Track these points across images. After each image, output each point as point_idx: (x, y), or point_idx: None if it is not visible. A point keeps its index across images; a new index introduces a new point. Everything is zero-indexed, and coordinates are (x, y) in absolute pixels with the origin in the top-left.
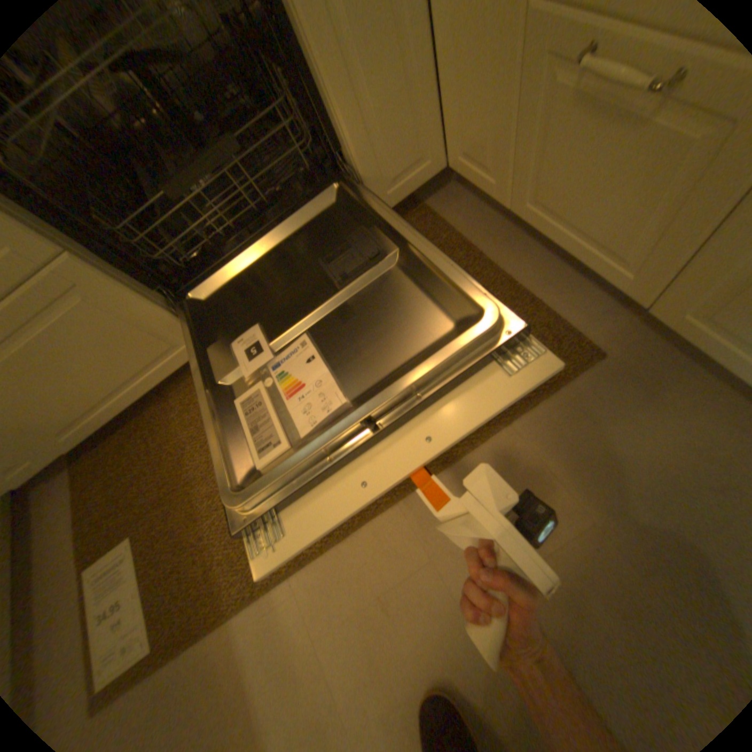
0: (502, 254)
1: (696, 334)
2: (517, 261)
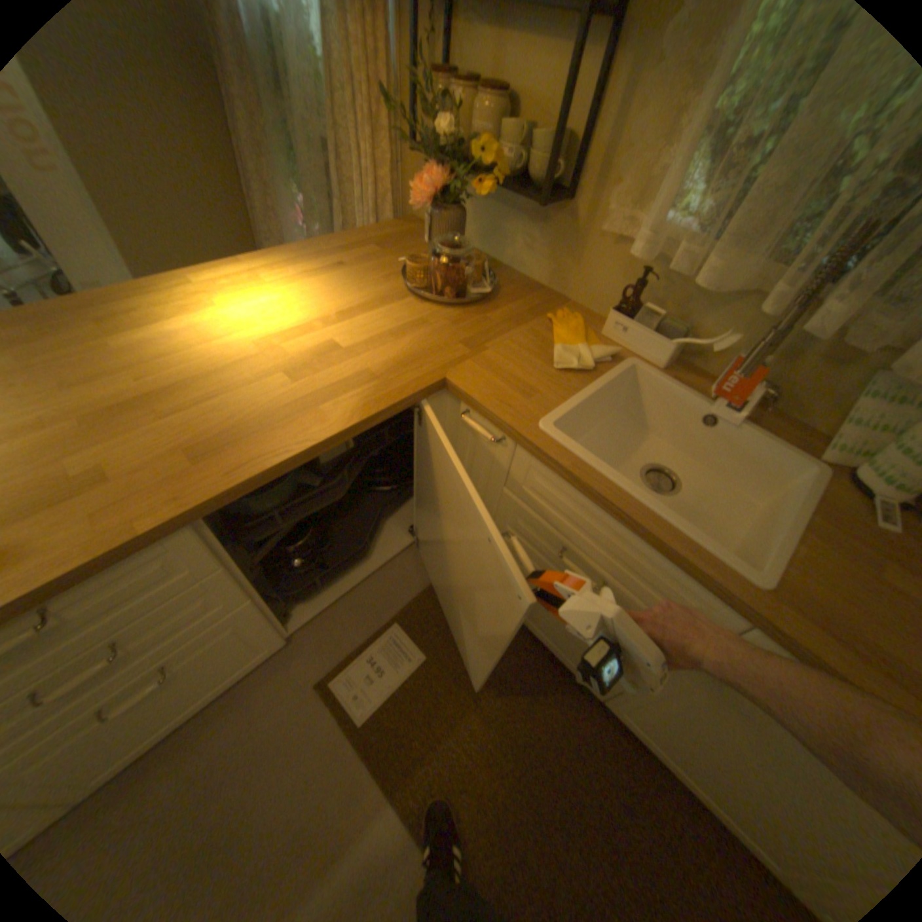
0: None
1: None
2: None
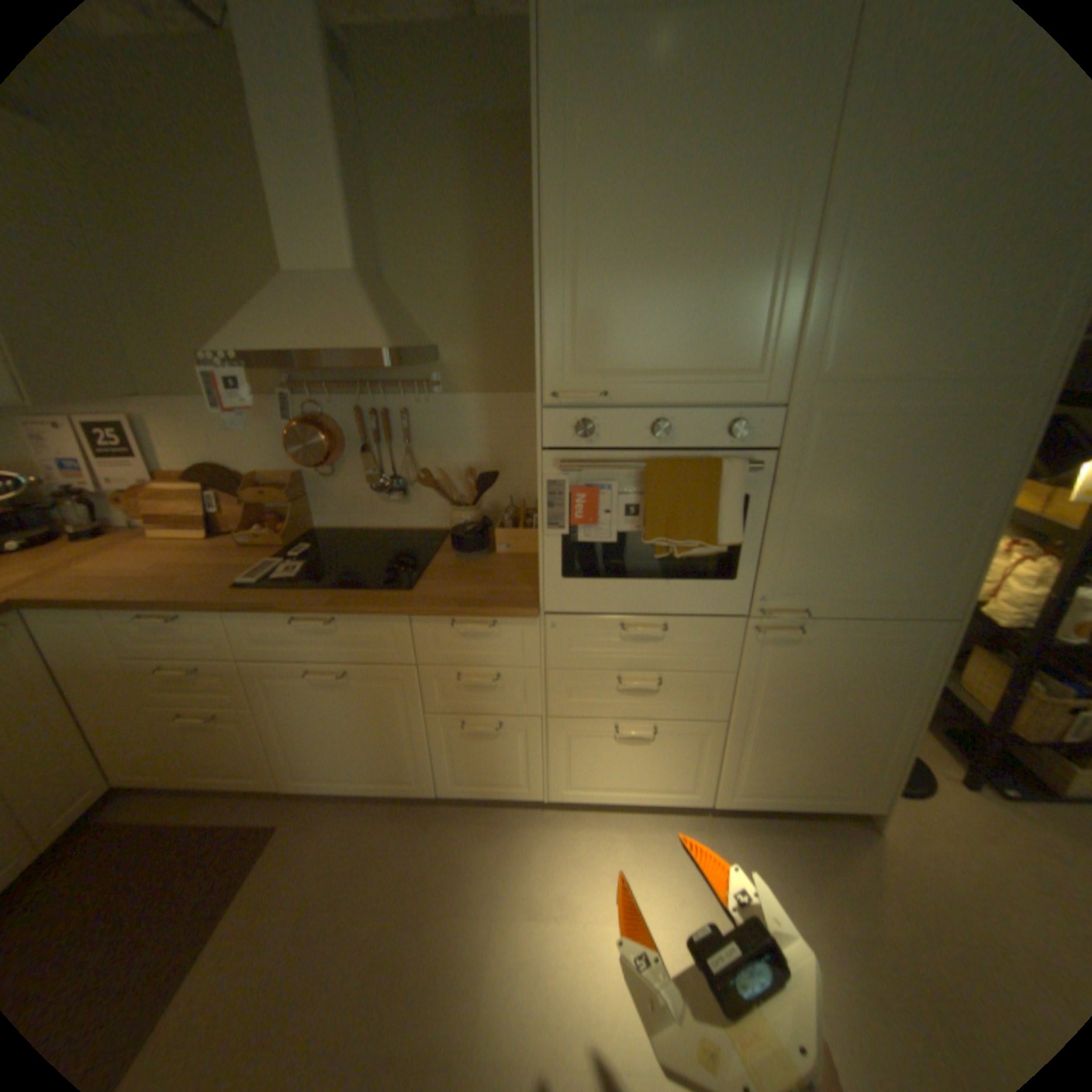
0: (185, 817)
1: (299, 788)
2: (200, 814)
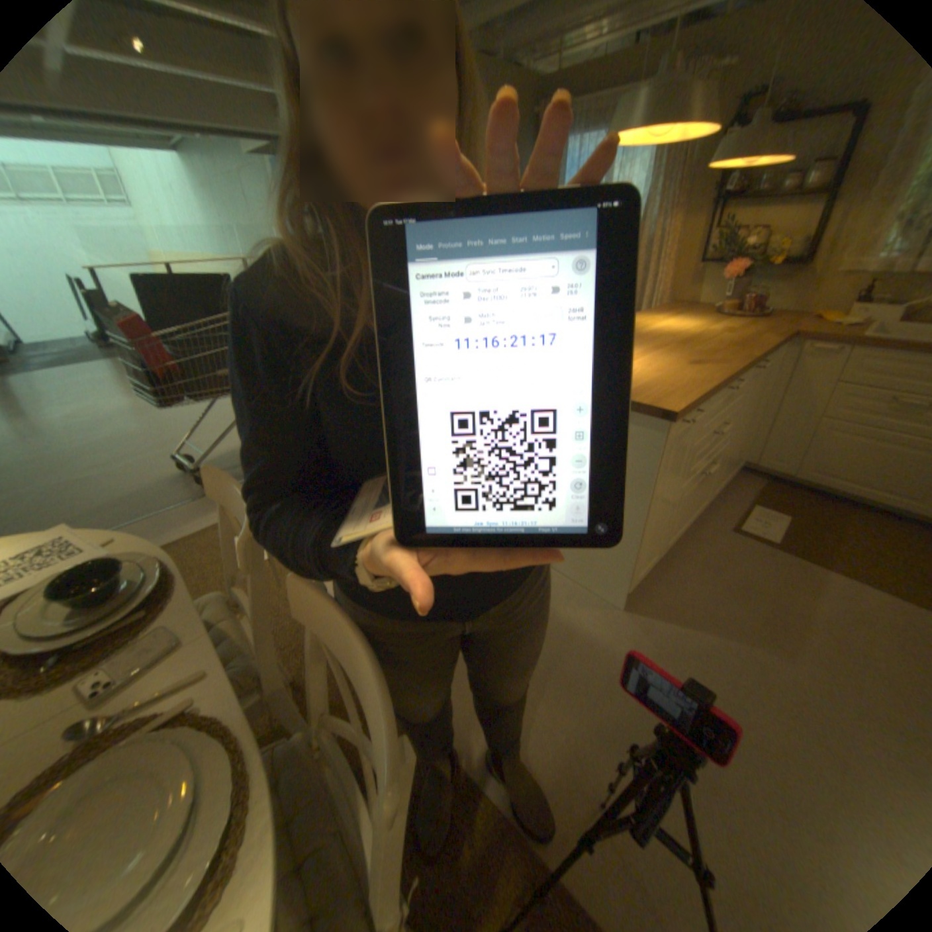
0: None
1: None
2: None
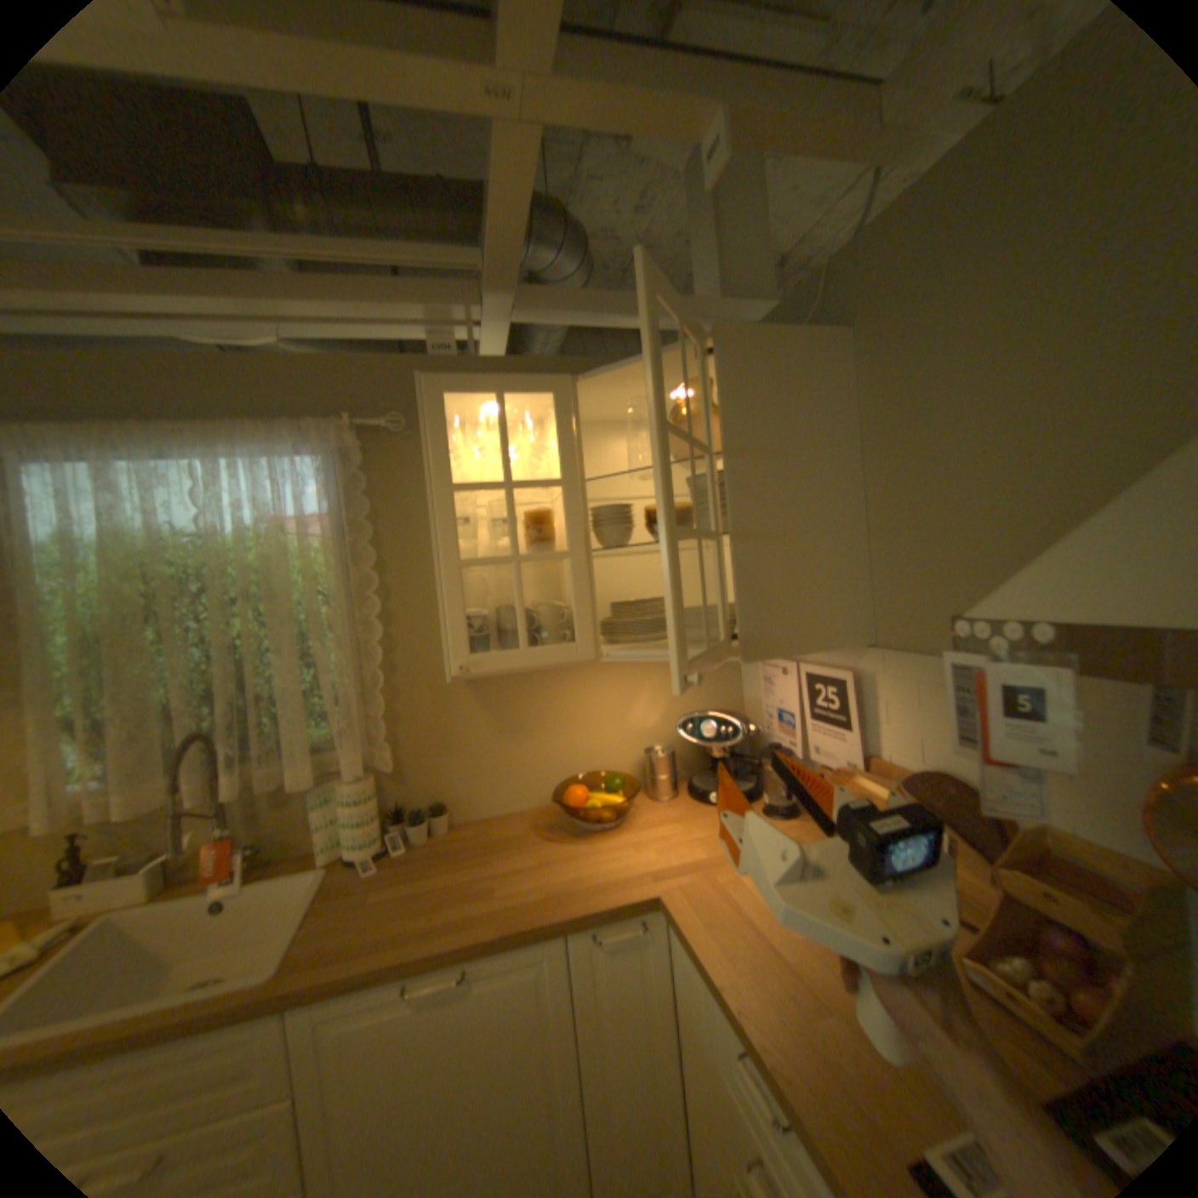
0: None
1: None
2: None
